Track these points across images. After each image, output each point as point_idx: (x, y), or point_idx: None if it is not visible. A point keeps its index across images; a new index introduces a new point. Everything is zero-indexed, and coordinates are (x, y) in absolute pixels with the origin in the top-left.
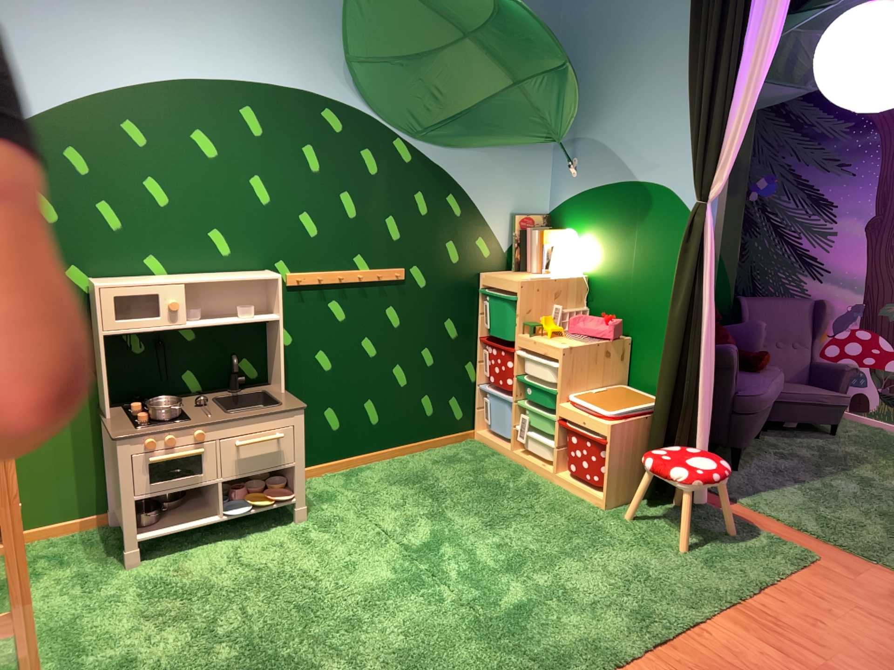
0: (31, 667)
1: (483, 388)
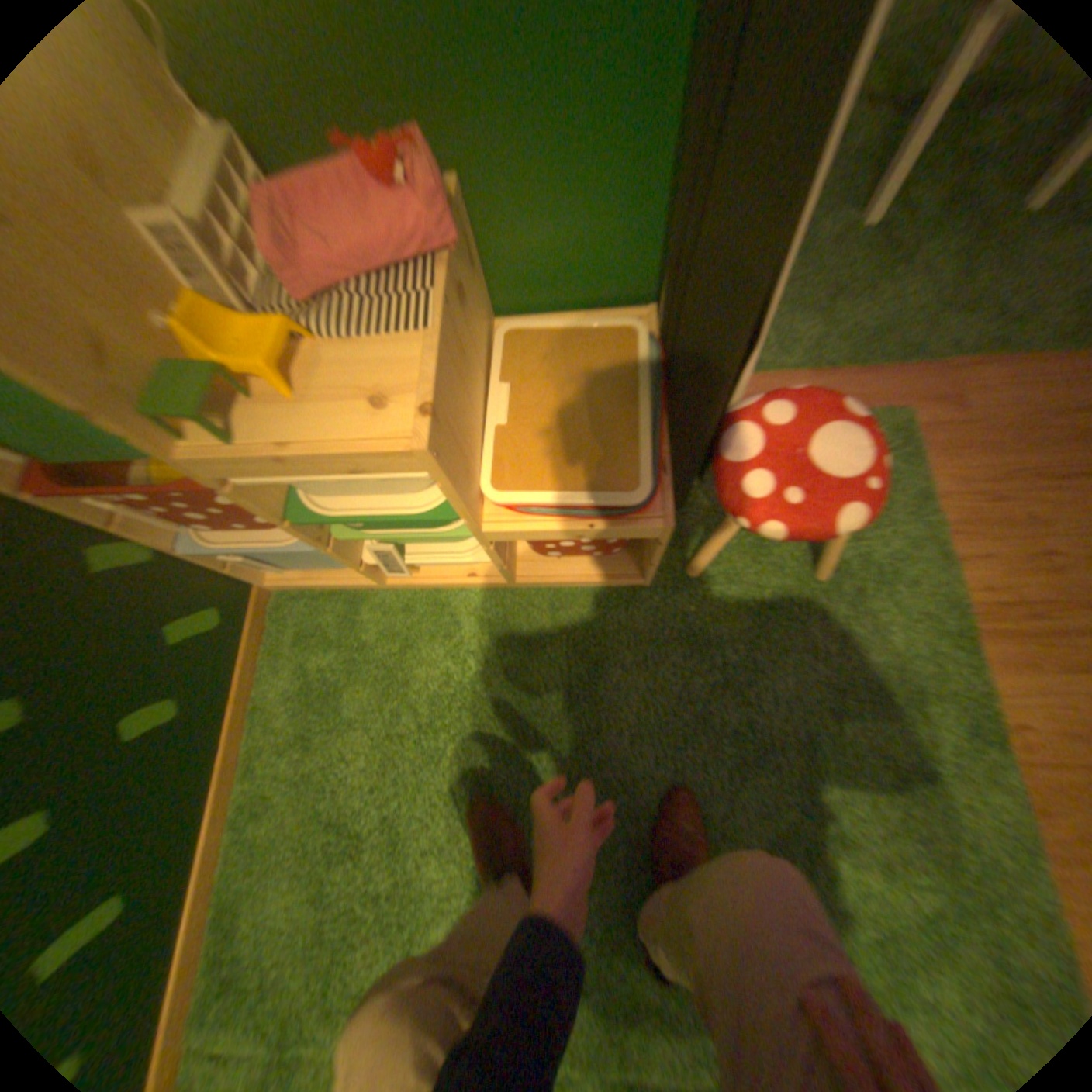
0: None
1: (194, 551)
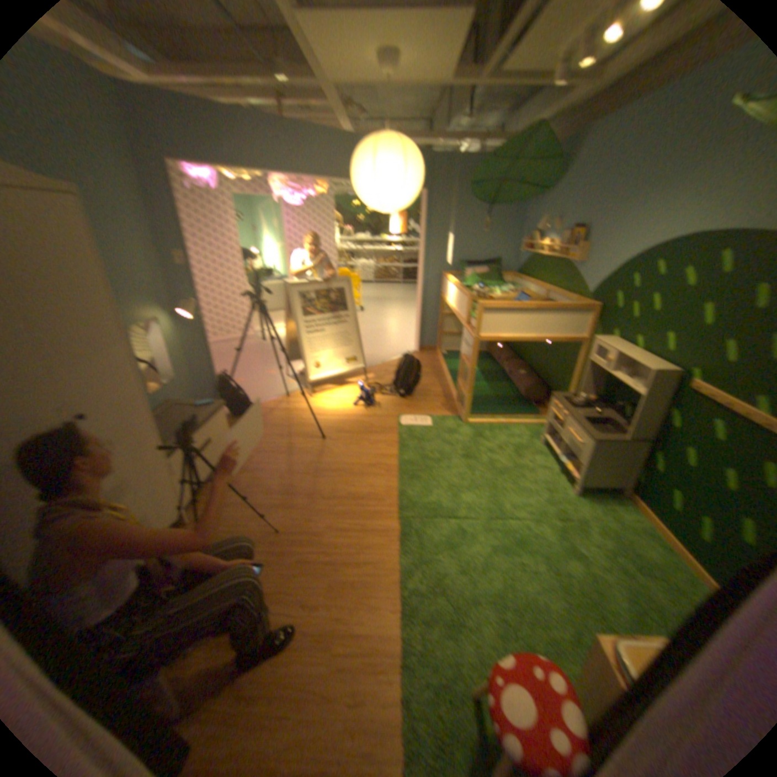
0: (482, 421)
1: None
